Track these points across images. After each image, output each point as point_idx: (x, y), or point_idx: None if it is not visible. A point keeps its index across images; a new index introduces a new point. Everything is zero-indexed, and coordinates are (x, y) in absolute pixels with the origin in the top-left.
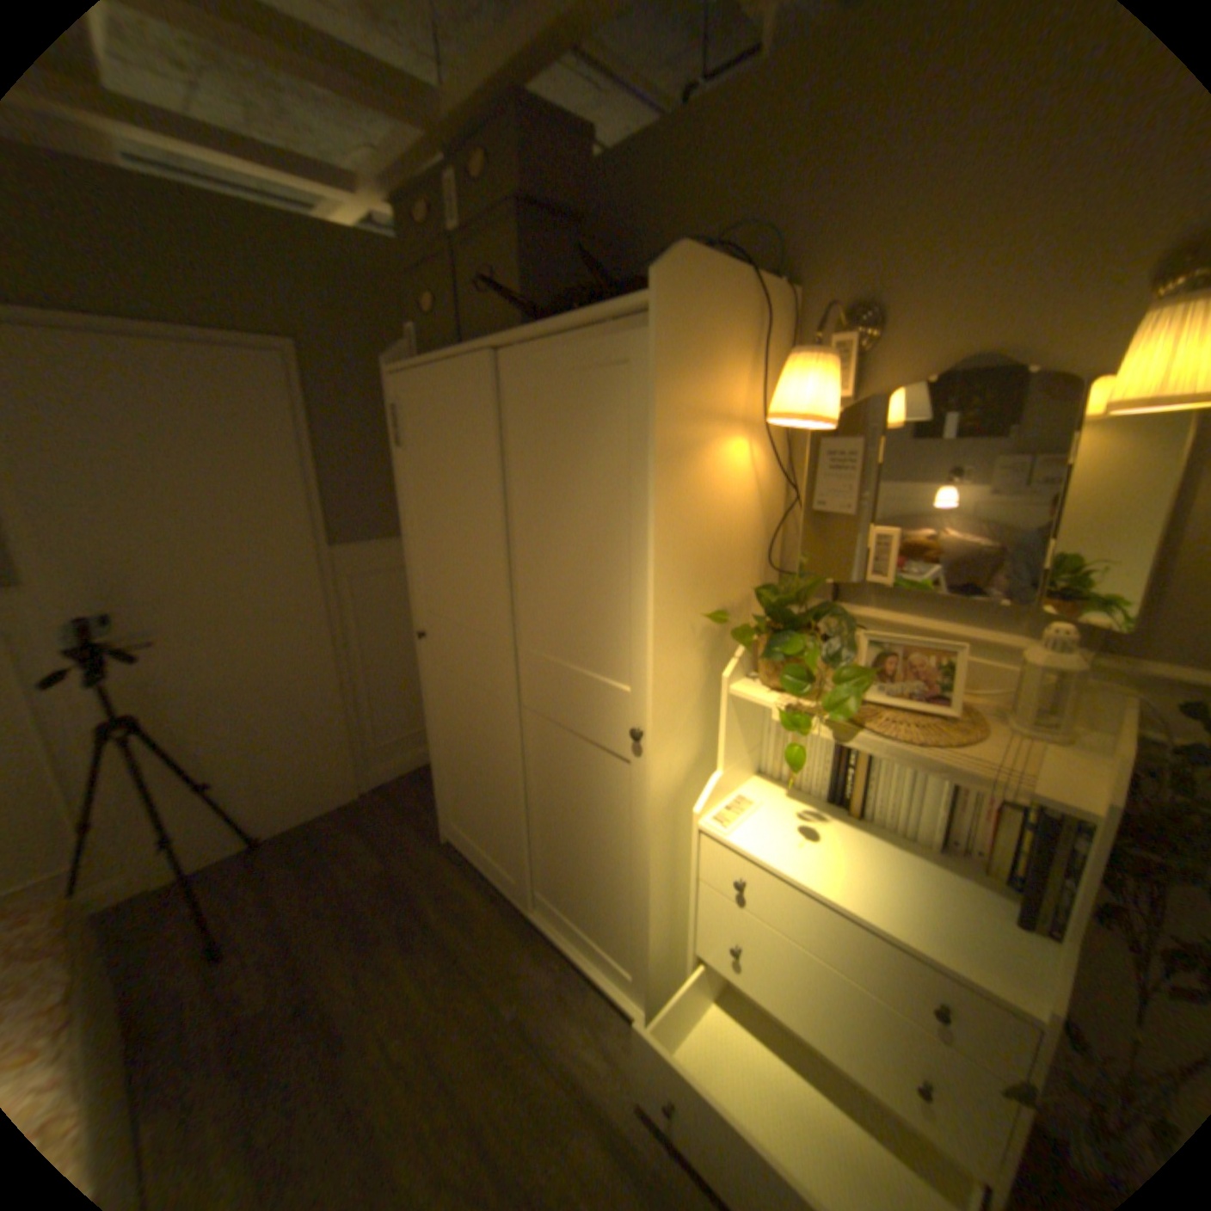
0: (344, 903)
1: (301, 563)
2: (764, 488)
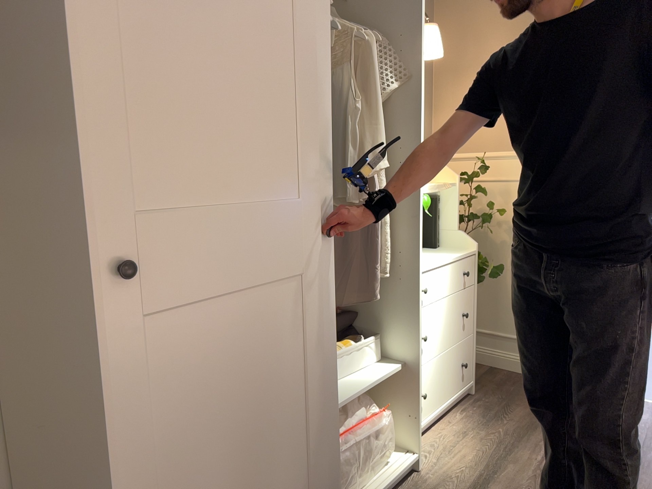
0: None
1: None
2: None
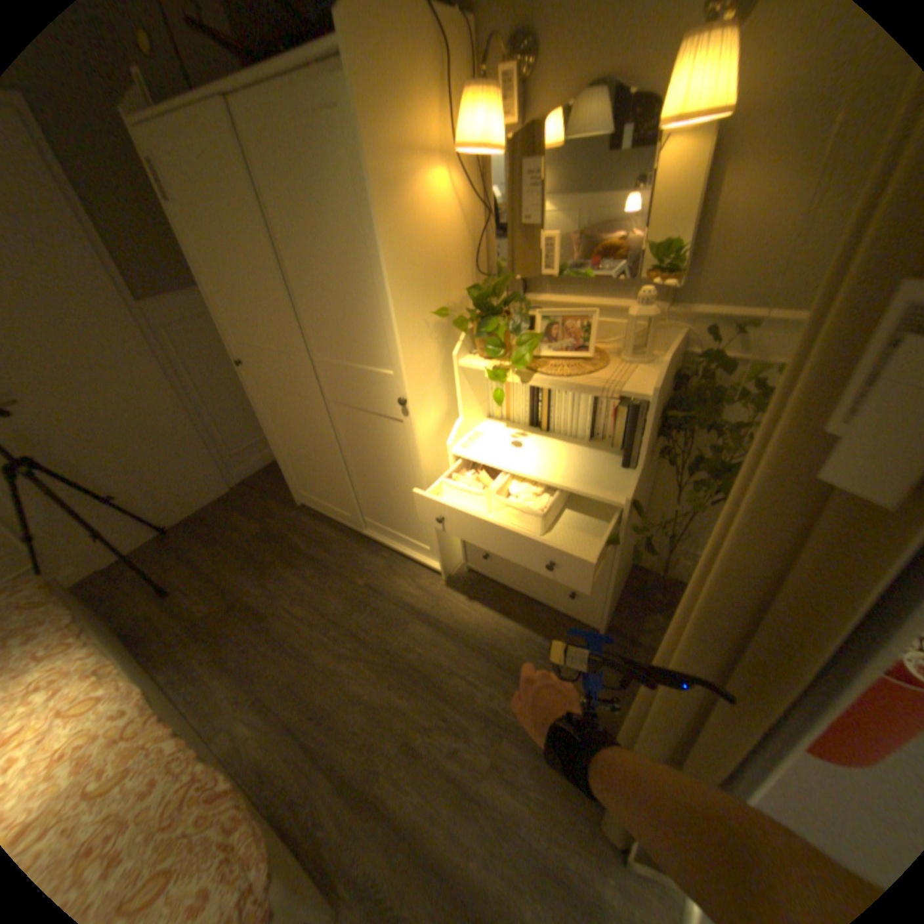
0: (242, 550)
1: (122, 320)
2: (467, 210)
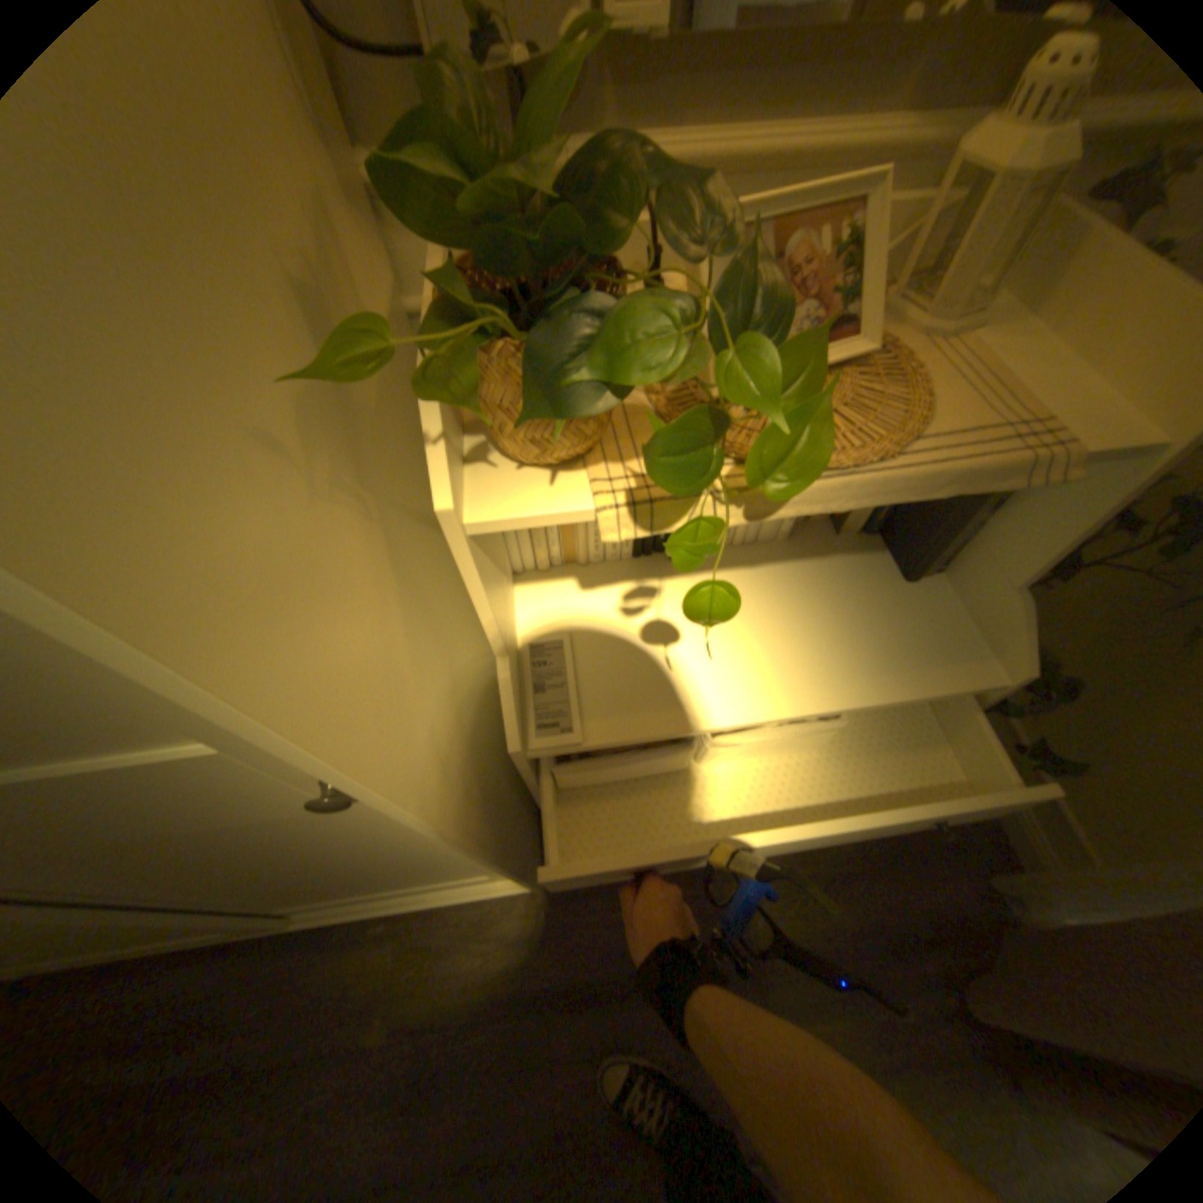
0: None
1: None
2: None
